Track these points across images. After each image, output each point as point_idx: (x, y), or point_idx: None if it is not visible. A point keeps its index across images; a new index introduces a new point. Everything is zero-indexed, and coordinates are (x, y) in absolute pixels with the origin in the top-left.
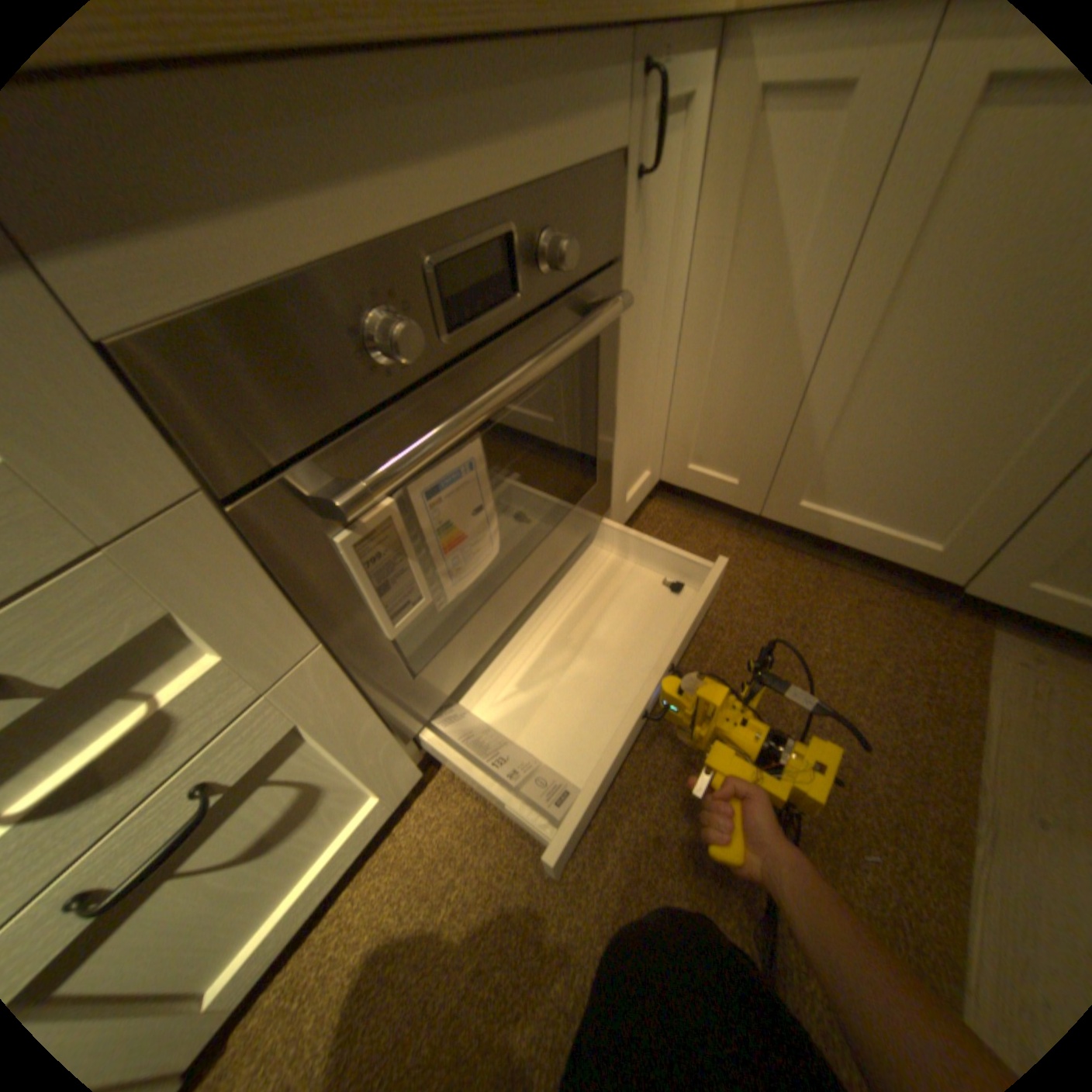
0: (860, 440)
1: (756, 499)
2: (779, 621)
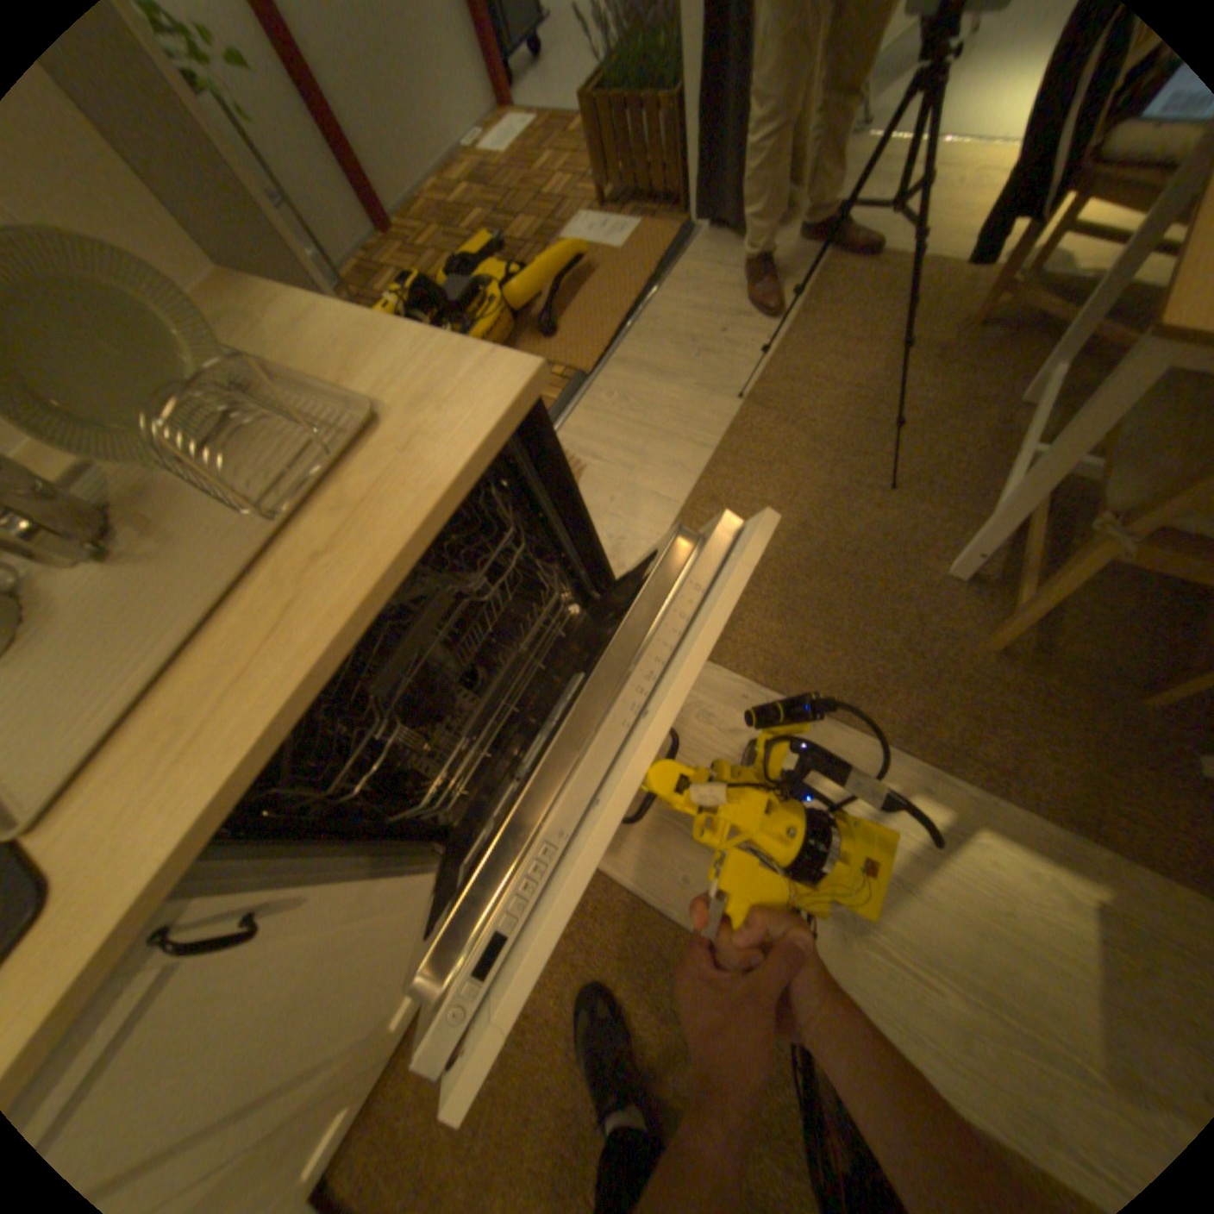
0: (348, 1027)
1: (373, 1073)
2: (518, 1043)
